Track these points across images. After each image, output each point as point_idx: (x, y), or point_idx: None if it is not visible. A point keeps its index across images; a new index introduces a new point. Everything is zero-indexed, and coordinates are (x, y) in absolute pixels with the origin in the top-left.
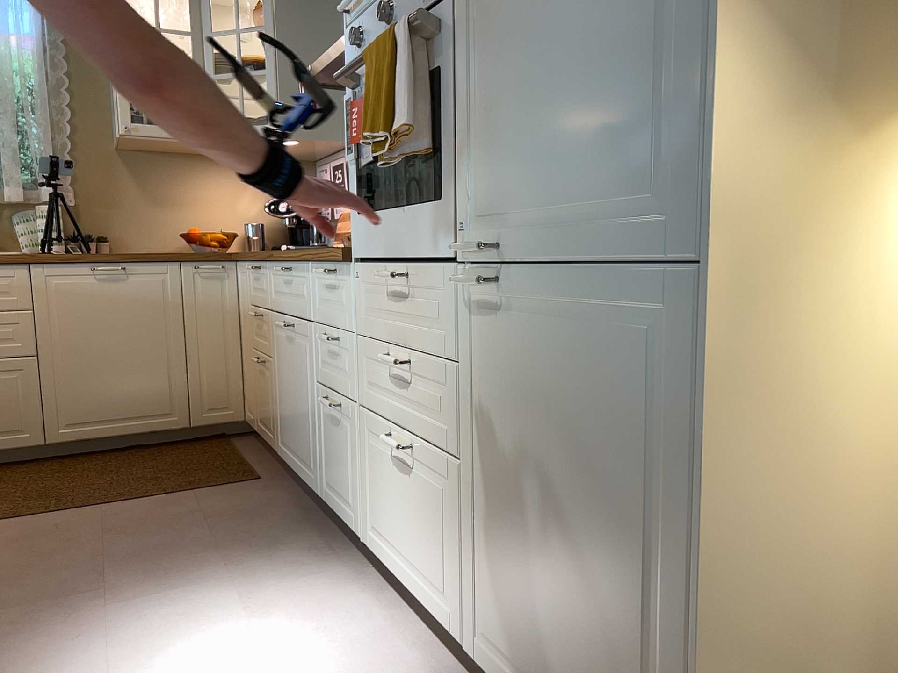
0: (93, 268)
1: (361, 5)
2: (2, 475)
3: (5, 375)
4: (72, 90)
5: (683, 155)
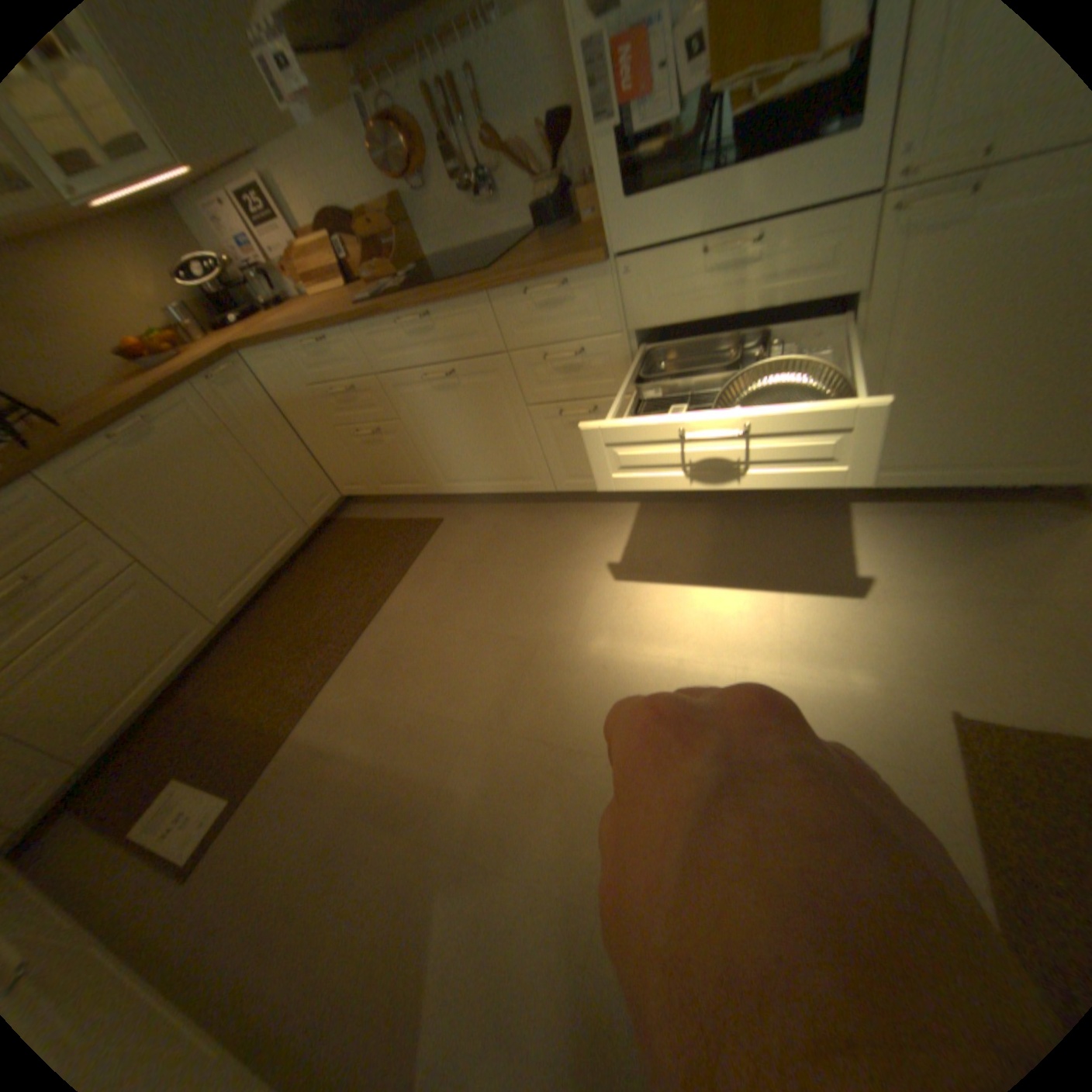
0: (106, 434)
1: None
2: (212, 673)
3: (123, 598)
4: None
5: None
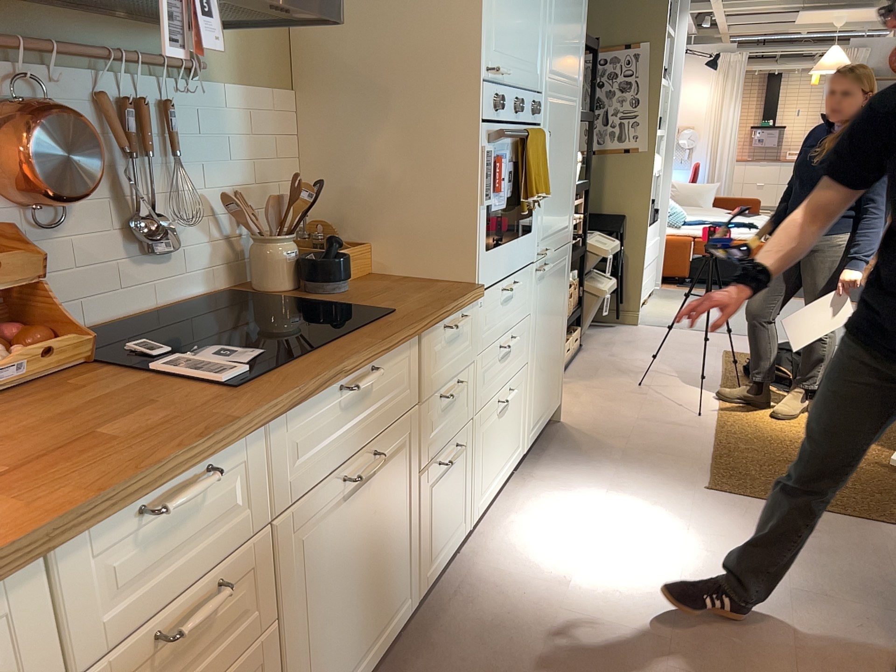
0: None
1: (496, 75)
2: None
3: None
4: None
5: (570, 213)
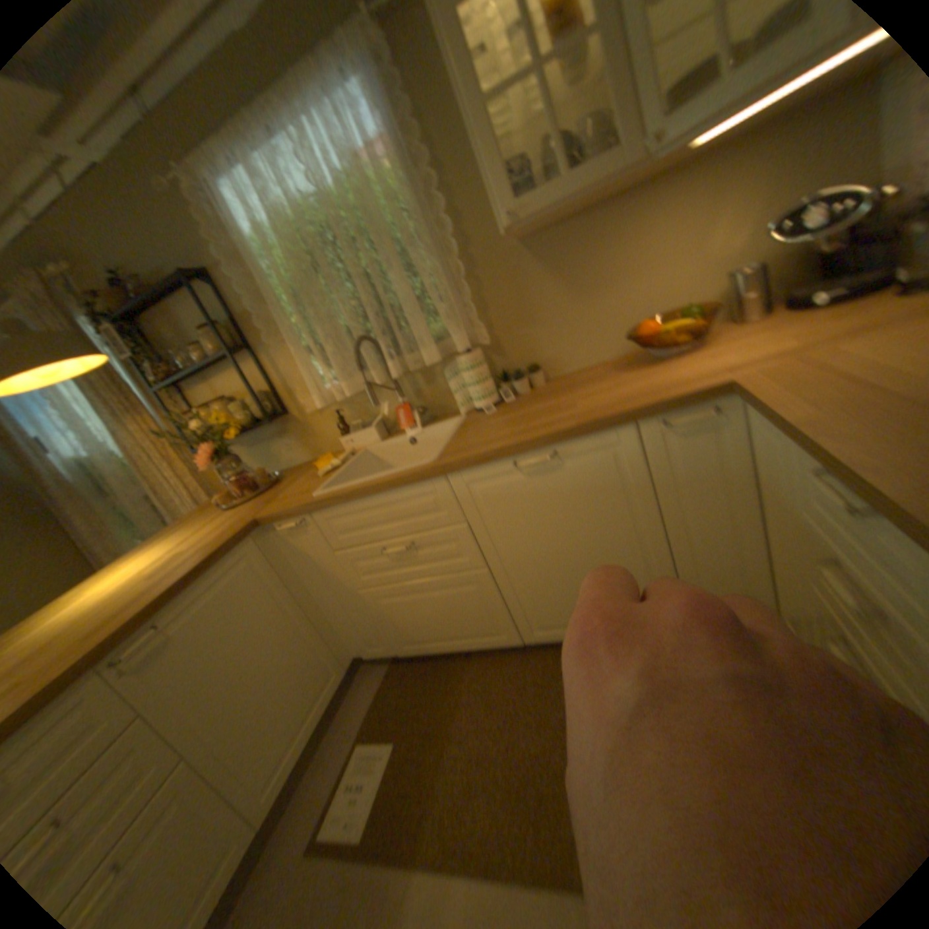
0: (514, 460)
1: None
2: (492, 676)
3: (464, 586)
4: (445, 181)
5: None
